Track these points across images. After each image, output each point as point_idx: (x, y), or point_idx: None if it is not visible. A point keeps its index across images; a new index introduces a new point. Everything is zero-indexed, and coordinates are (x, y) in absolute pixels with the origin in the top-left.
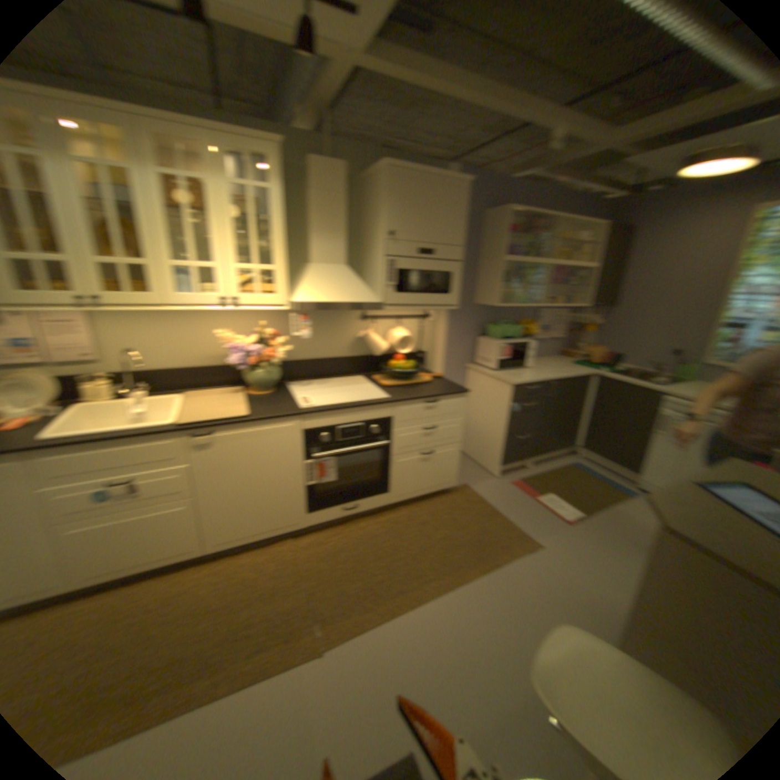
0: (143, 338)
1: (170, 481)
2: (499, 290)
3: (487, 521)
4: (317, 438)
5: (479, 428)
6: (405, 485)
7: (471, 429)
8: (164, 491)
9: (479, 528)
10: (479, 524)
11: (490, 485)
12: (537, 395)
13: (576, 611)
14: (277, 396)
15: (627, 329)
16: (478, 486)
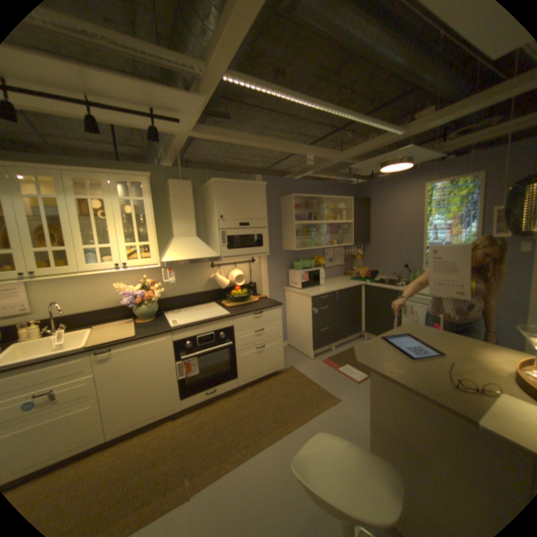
0: (68, 293)
1: (83, 387)
2: (296, 241)
3: (306, 389)
4: (185, 346)
5: (298, 328)
6: (249, 372)
7: (293, 329)
8: (79, 395)
9: (300, 395)
10: (301, 392)
11: (309, 365)
12: (329, 302)
13: (362, 440)
14: (159, 321)
15: (379, 256)
16: (301, 366)
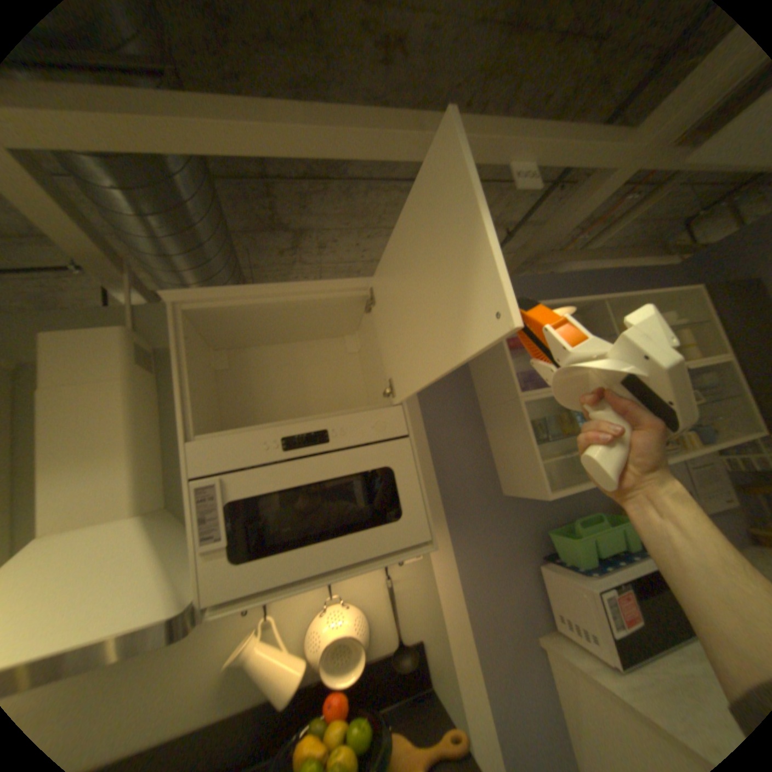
0: None
1: None
2: (545, 461)
3: None
4: None
5: None
6: None
7: None
8: None
9: None
10: None
11: None
12: None
13: None
14: None
15: None
16: None
